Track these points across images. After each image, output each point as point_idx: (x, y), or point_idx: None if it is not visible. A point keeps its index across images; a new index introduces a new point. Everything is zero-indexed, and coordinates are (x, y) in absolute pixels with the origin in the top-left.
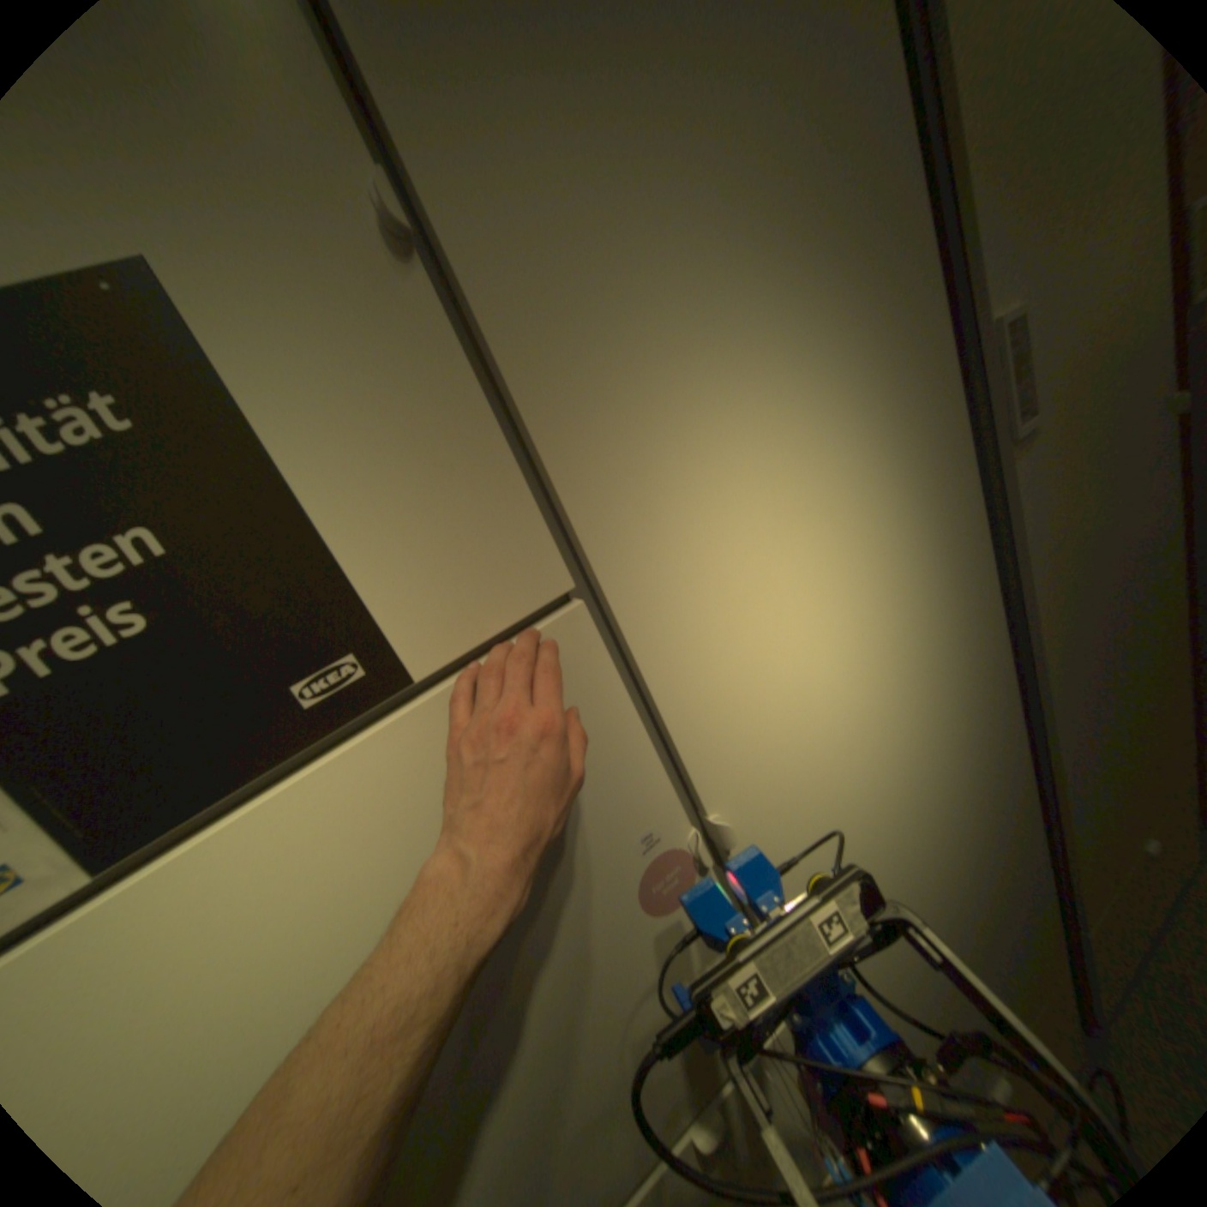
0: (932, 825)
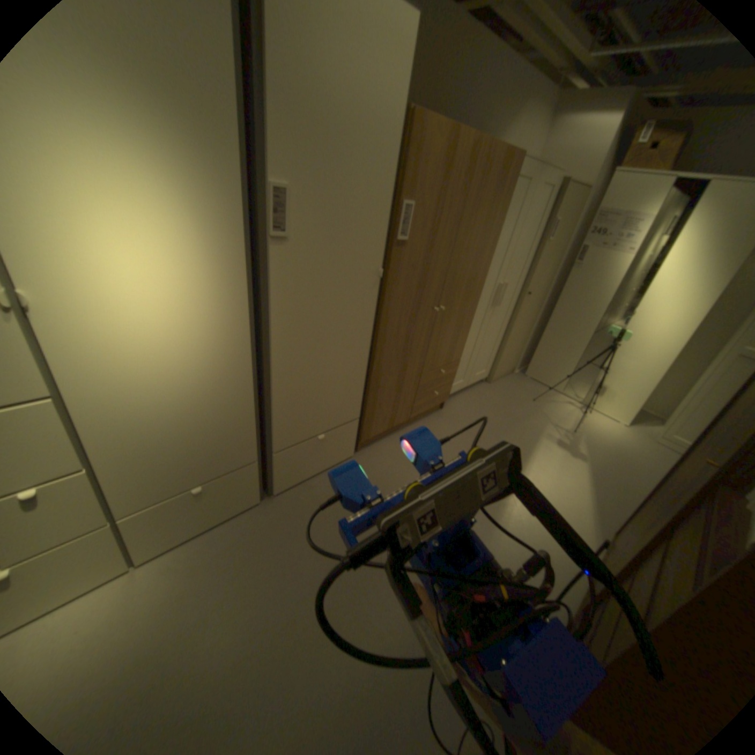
0: (181, 366)
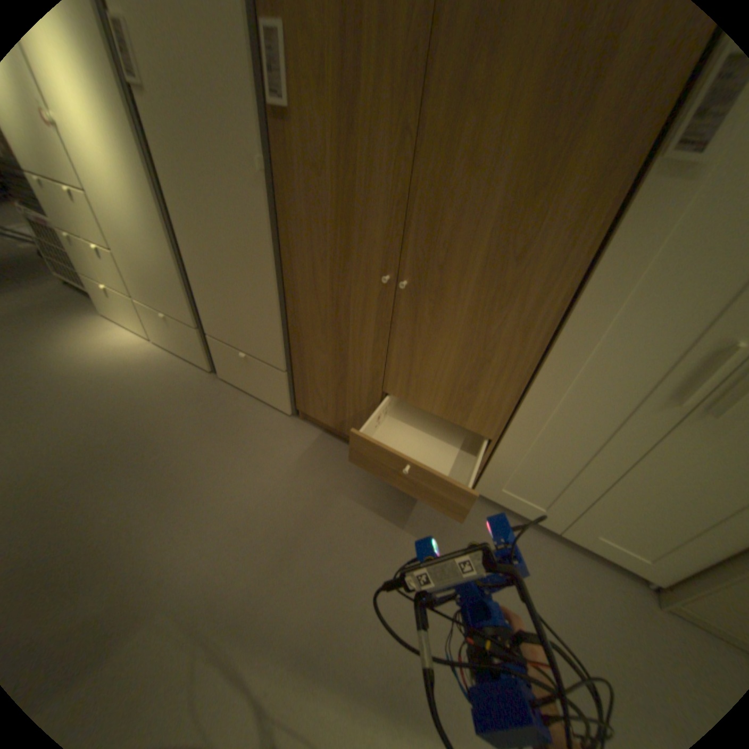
0: (126, 202)
